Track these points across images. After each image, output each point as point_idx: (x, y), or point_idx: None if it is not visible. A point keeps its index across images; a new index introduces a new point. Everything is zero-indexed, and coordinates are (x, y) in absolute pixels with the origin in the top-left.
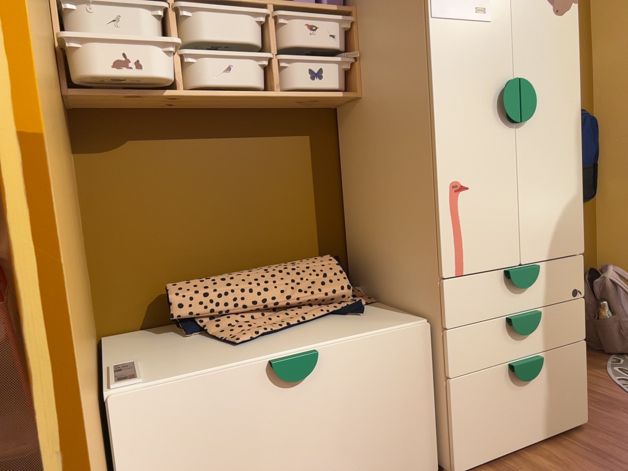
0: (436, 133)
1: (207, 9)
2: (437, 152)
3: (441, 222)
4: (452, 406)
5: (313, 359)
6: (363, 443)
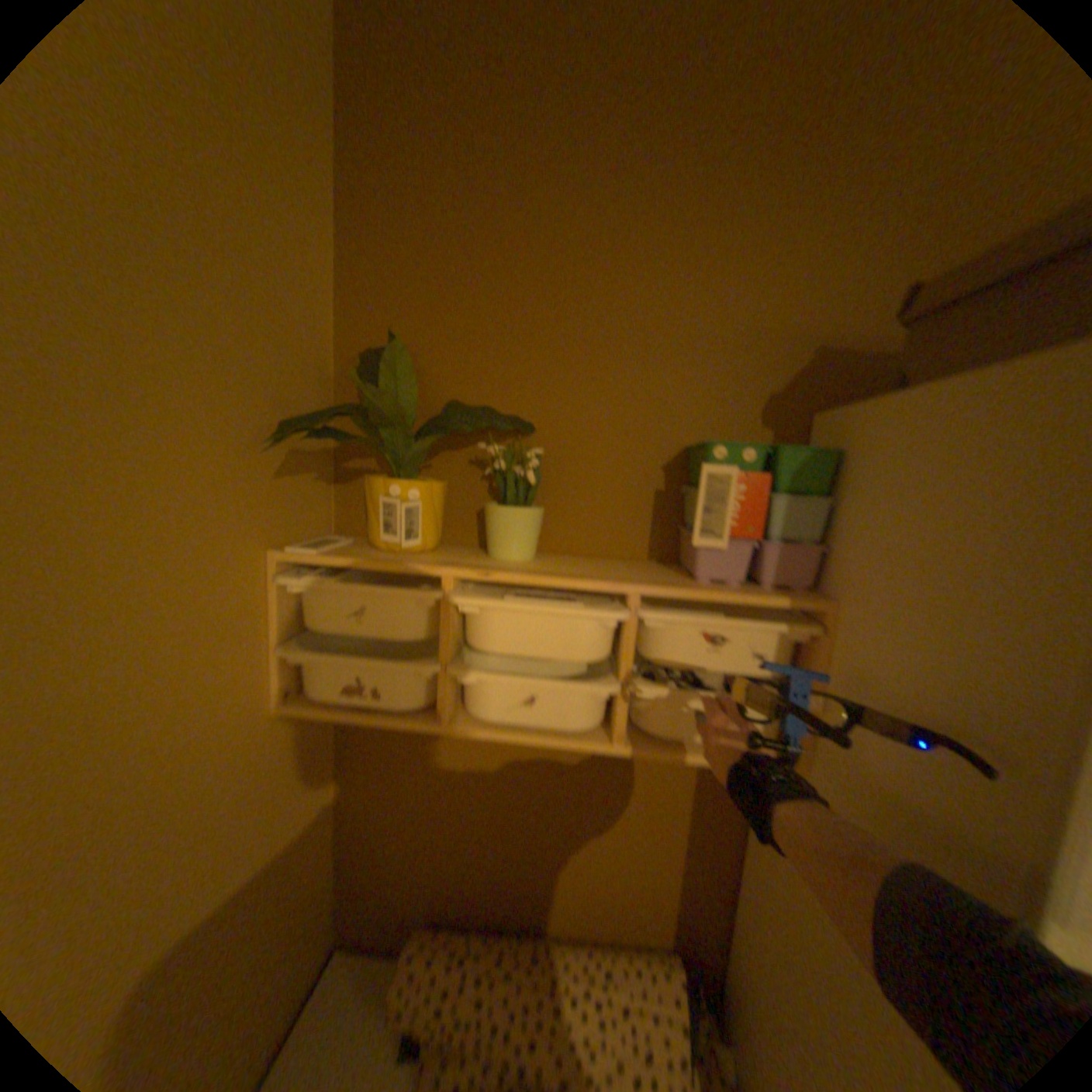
0: None
1: (506, 600)
2: None
3: None
4: None
5: None
6: None
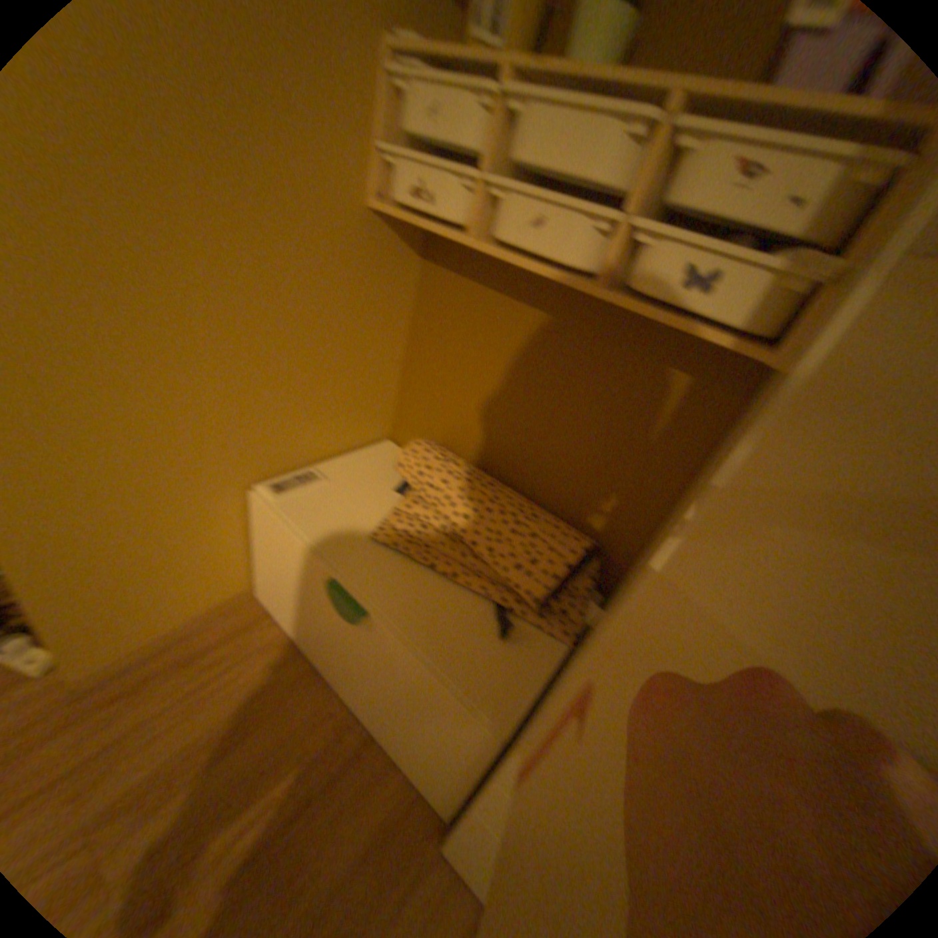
0: (653, 574)
1: (546, 93)
2: (631, 603)
3: (563, 690)
4: (462, 820)
5: (357, 615)
6: (388, 713)
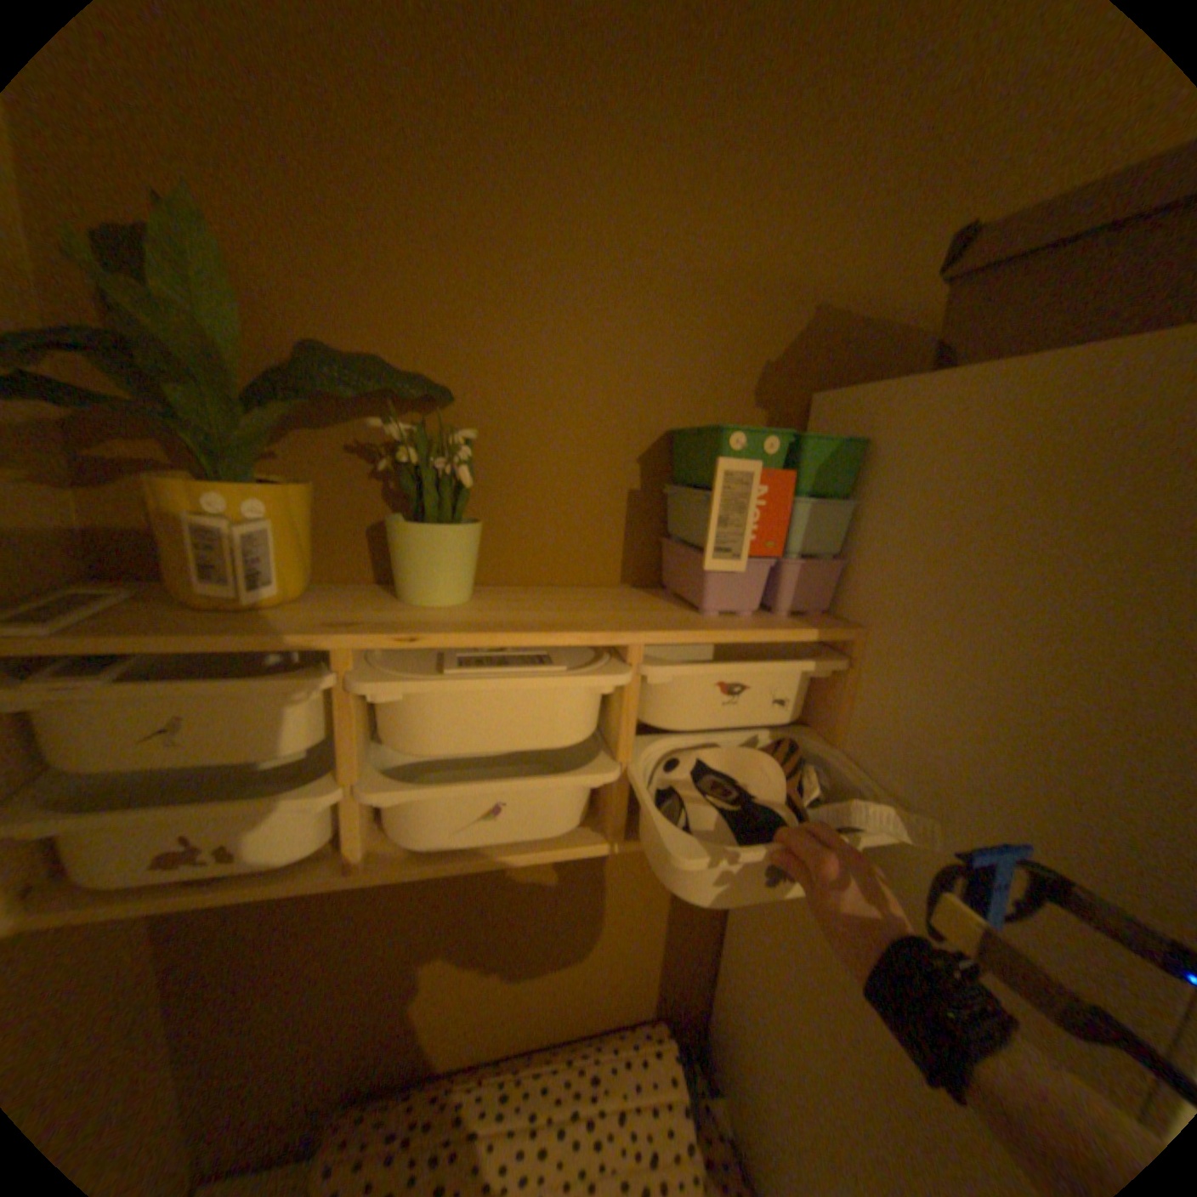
0: None
1: (450, 677)
2: None
3: None
4: None
5: None
6: None
